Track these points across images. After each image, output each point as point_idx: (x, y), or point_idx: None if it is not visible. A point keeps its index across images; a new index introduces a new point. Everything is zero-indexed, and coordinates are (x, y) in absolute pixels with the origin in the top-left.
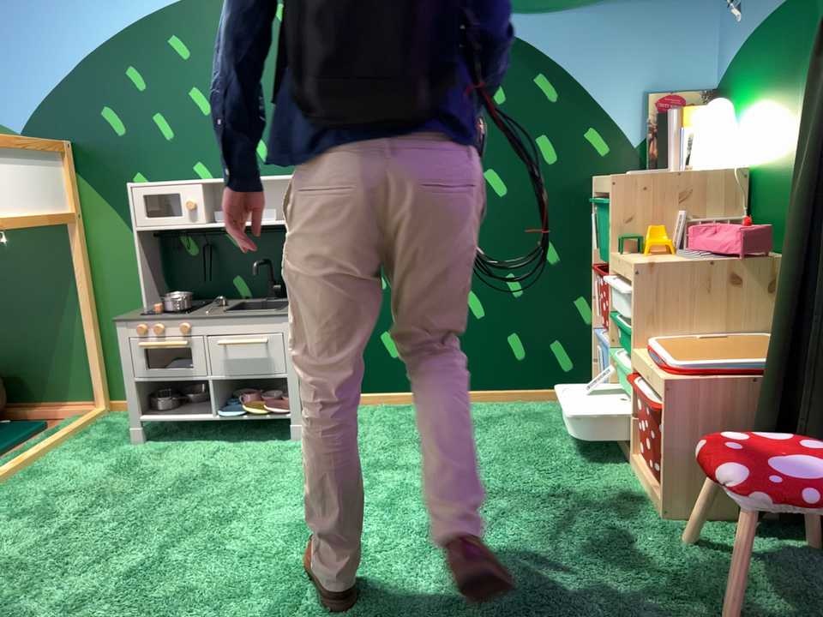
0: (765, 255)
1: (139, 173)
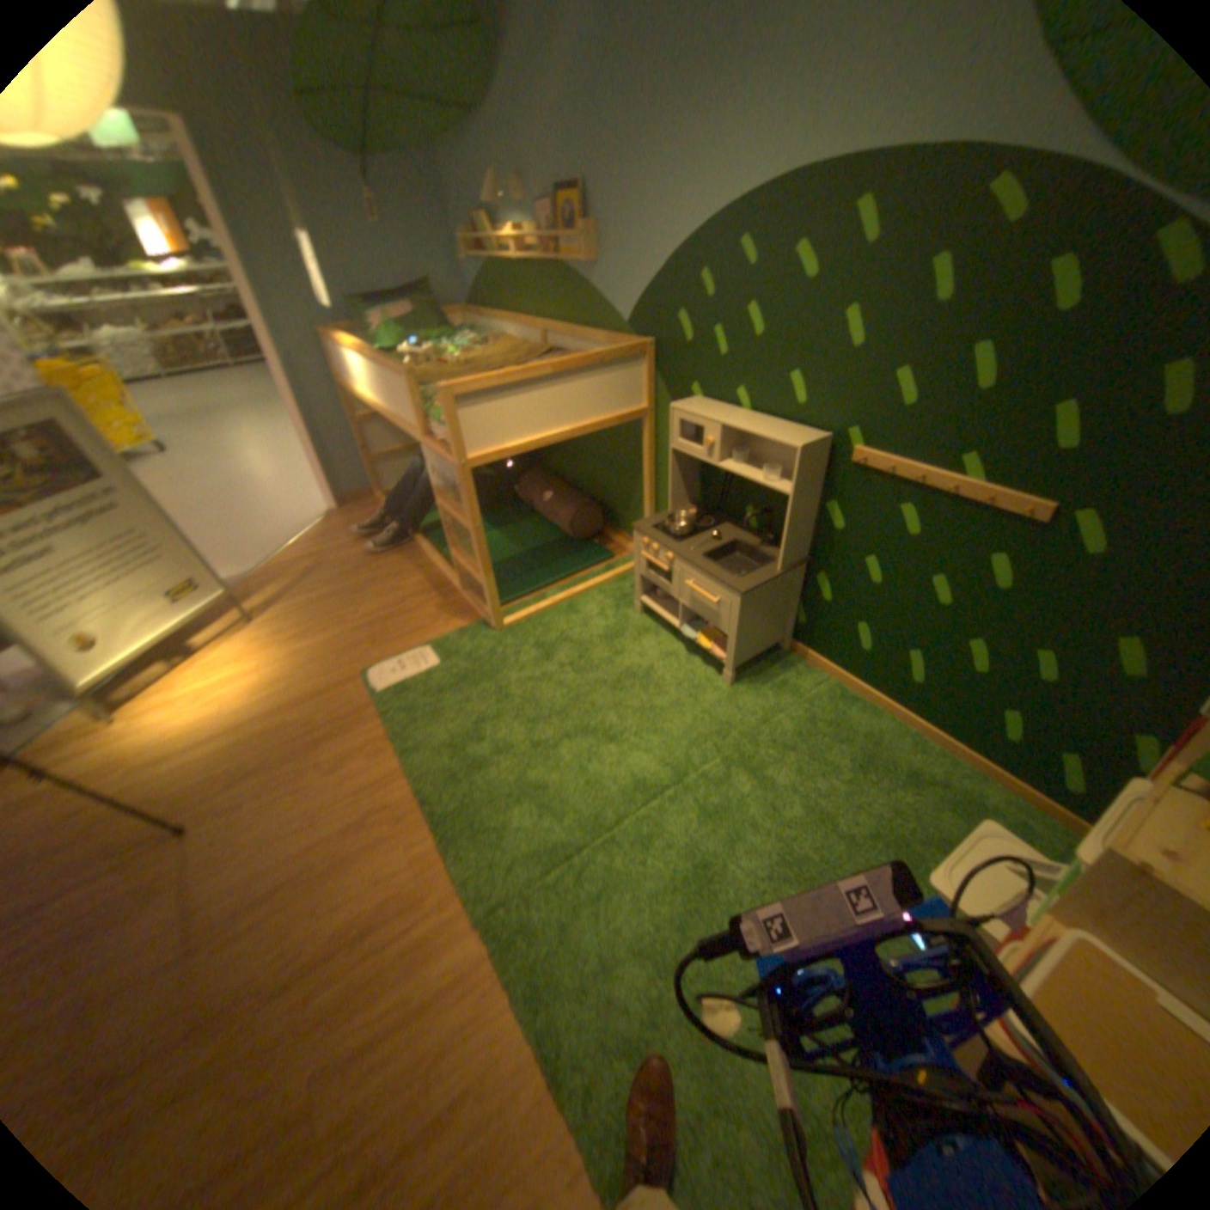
0: None
1: (701, 386)
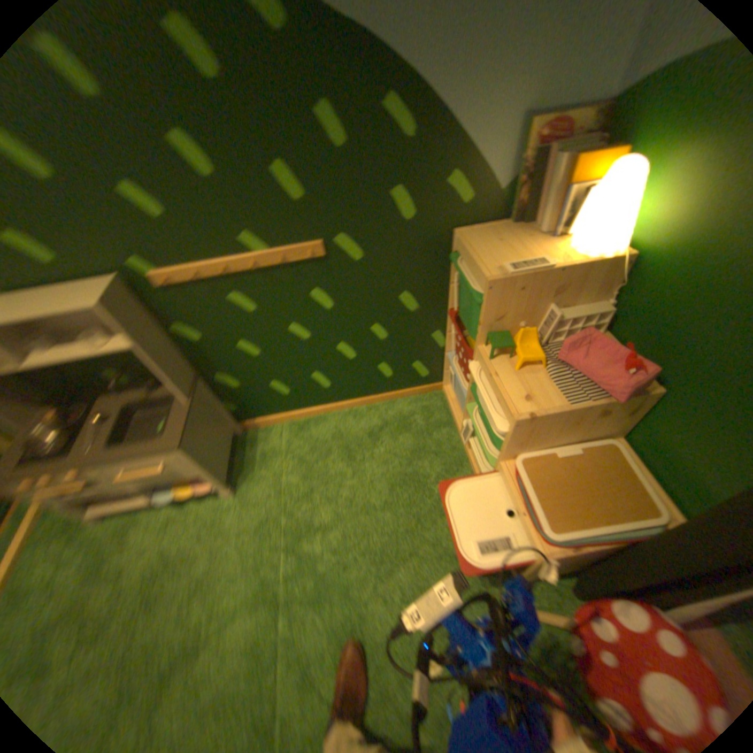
0: (649, 394)
1: None
